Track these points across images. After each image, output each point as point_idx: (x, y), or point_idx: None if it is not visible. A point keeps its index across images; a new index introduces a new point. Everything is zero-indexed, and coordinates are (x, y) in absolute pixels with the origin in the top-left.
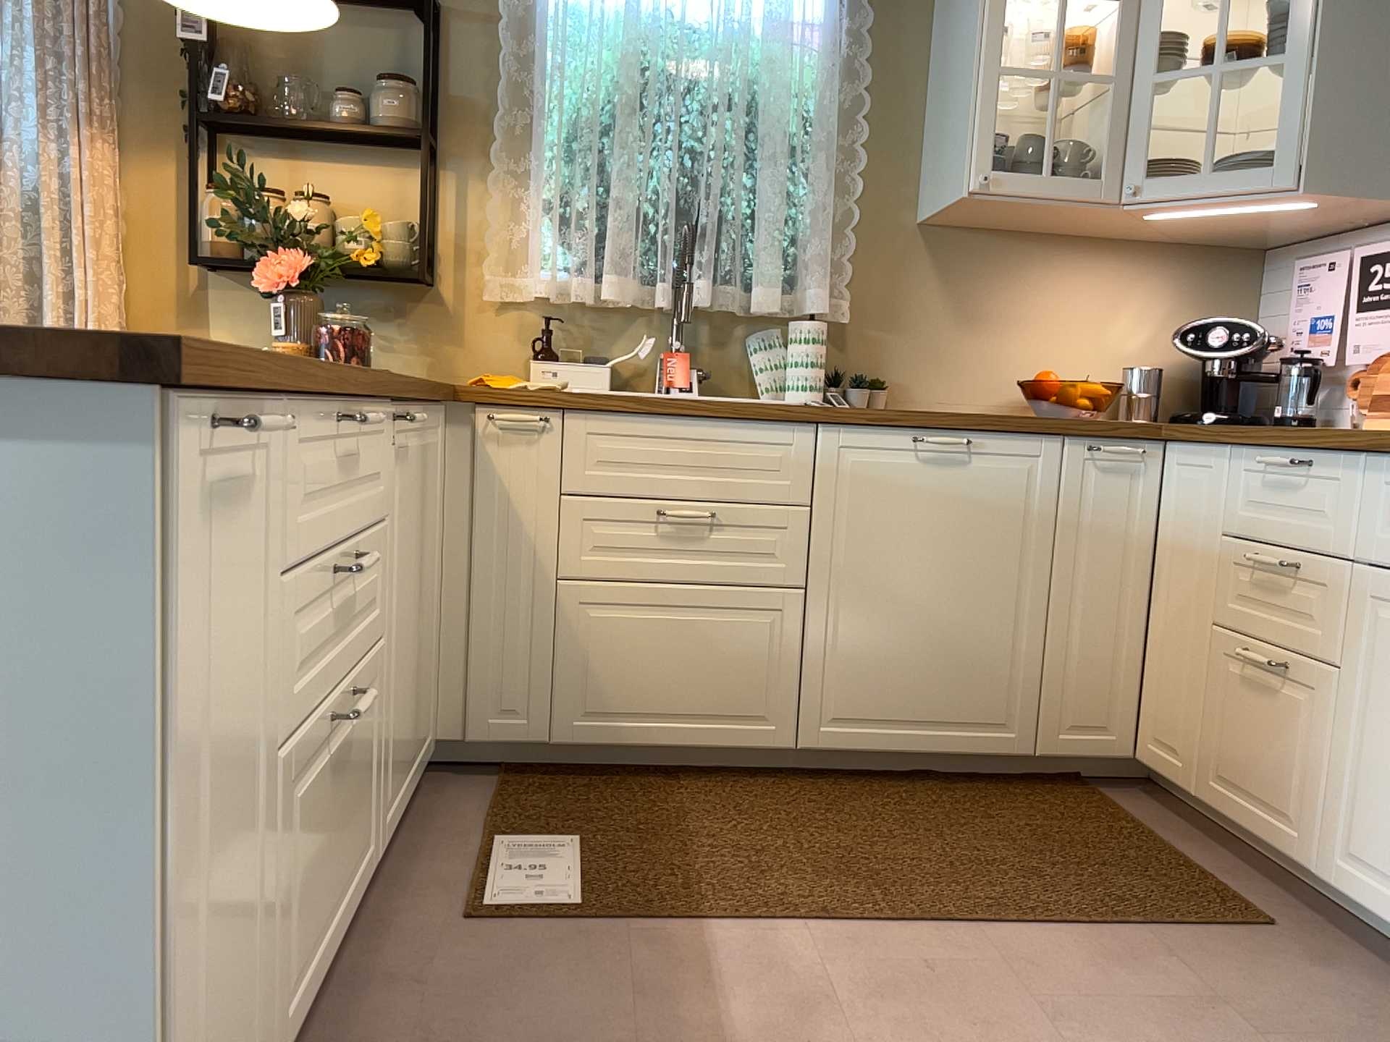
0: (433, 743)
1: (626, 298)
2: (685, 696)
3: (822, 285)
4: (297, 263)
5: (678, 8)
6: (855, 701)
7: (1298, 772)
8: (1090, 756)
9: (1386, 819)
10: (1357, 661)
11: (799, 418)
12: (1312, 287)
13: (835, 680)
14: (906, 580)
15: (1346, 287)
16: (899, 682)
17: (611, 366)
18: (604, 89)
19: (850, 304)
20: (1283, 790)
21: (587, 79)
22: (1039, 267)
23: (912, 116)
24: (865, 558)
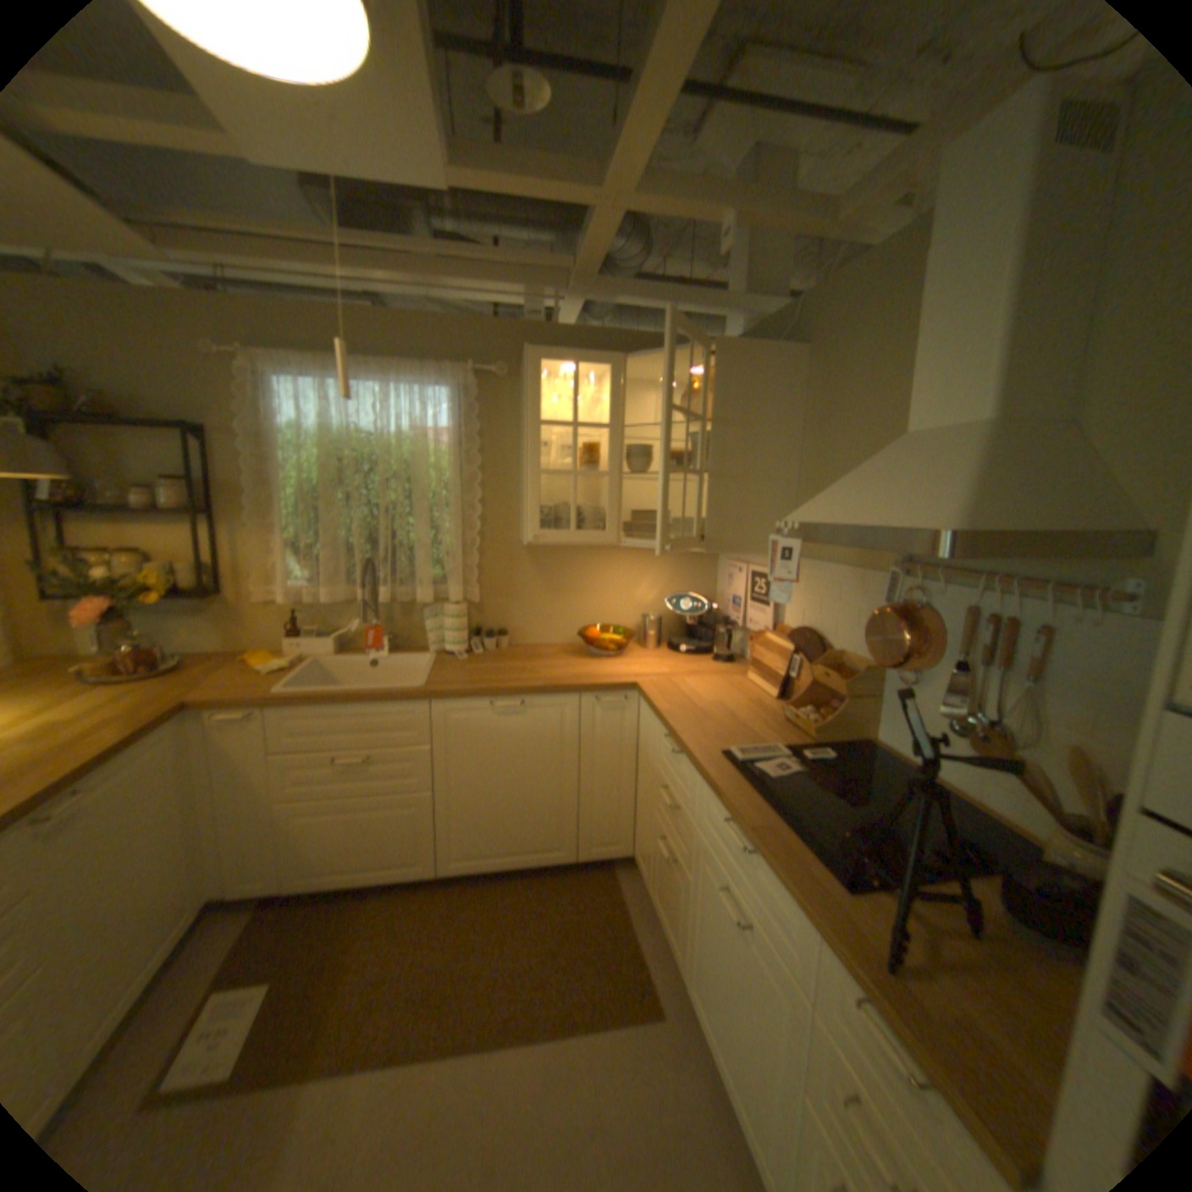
0: (200, 909)
1: (336, 603)
2: (362, 862)
3: (461, 584)
4: (94, 611)
5: (356, 424)
6: (467, 851)
7: (680, 926)
8: (607, 861)
9: (707, 987)
10: (698, 886)
11: (414, 702)
12: (733, 580)
13: (454, 841)
14: (491, 783)
15: (745, 586)
16: (492, 838)
17: (336, 637)
18: (315, 474)
19: (479, 594)
20: (676, 930)
21: (298, 473)
22: (592, 562)
23: (511, 481)
24: (465, 774)
